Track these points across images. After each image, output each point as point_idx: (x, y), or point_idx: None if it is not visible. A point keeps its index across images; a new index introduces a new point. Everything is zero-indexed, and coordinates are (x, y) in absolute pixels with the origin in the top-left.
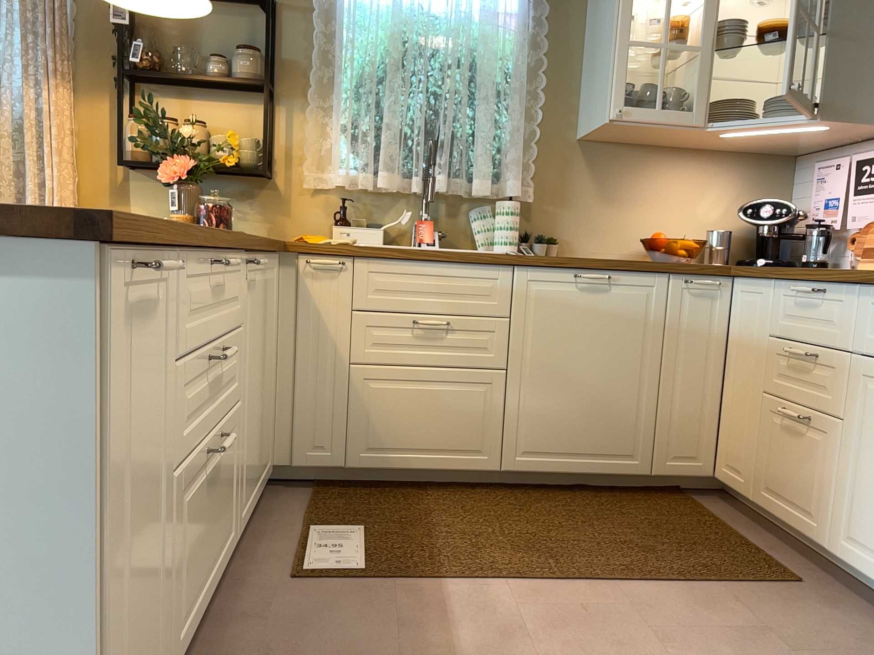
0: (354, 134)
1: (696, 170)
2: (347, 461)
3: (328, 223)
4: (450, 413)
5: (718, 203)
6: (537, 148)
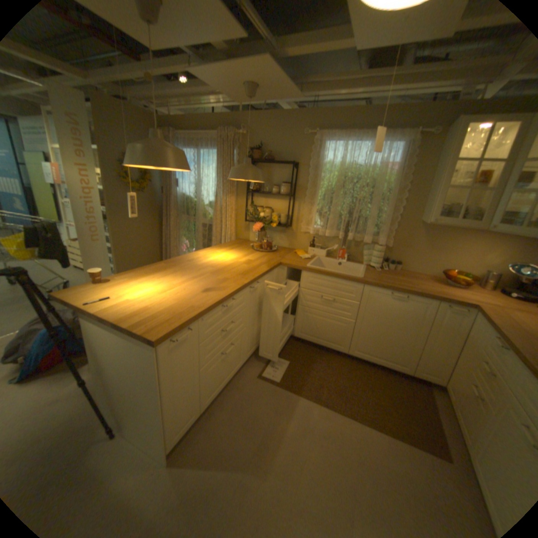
0: (320, 213)
1: (489, 239)
2: (295, 334)
3: (308, 244)
4: (331, 329)
5: (500, 257)
6: (400, 222)
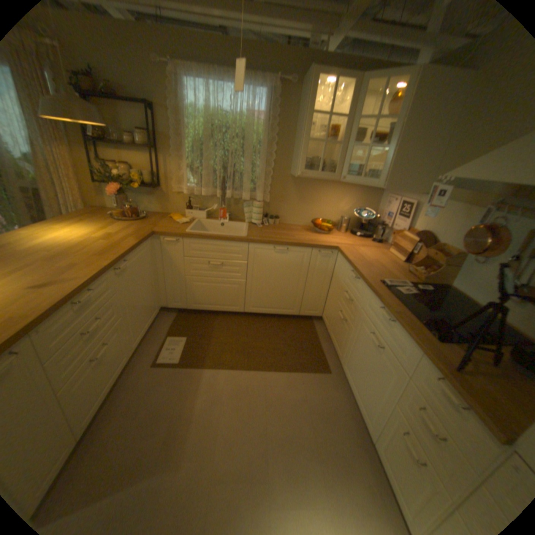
0: (192, 169)
1: (340, 189)
2: (188, 307)
3: (185, 206)
4: (224, 293)
5: (348, 204)
6: (272, 177)
